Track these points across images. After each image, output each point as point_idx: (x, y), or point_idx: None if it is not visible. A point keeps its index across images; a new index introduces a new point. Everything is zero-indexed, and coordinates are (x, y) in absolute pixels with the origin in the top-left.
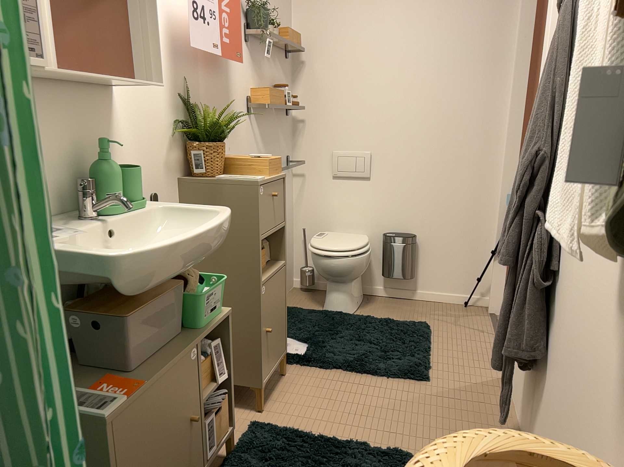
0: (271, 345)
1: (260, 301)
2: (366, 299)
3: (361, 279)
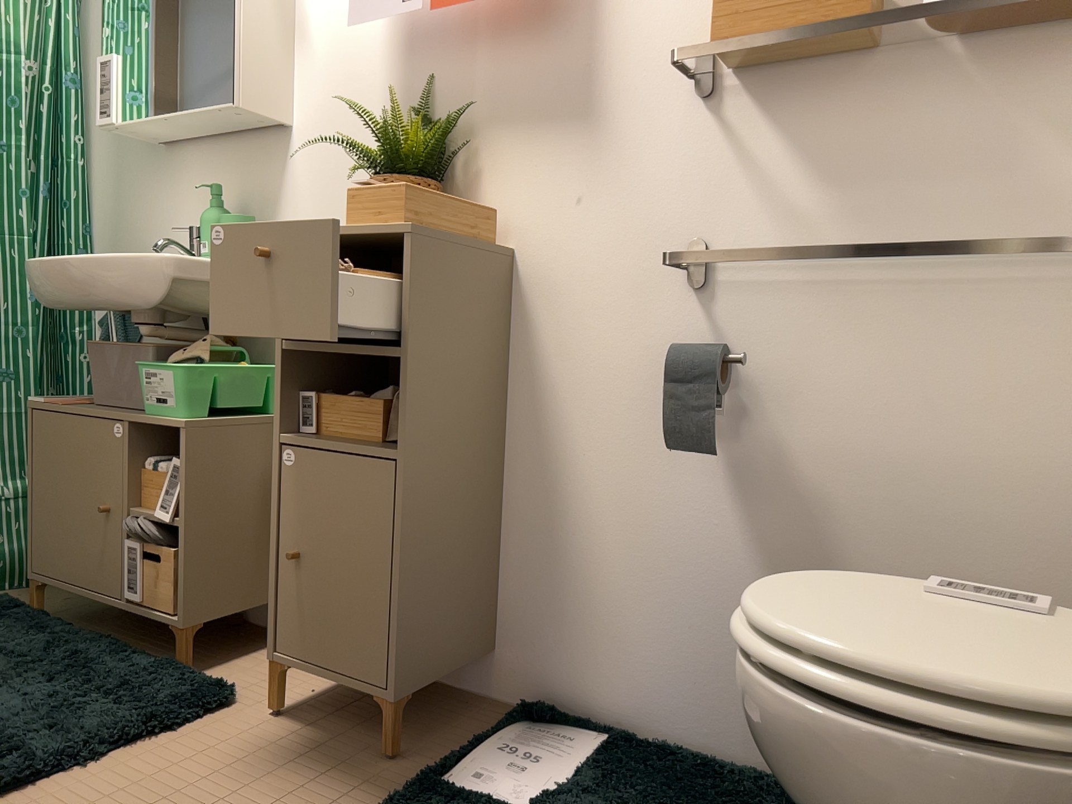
0: (303, 602)
1: (273, 475)
2: None
3: None
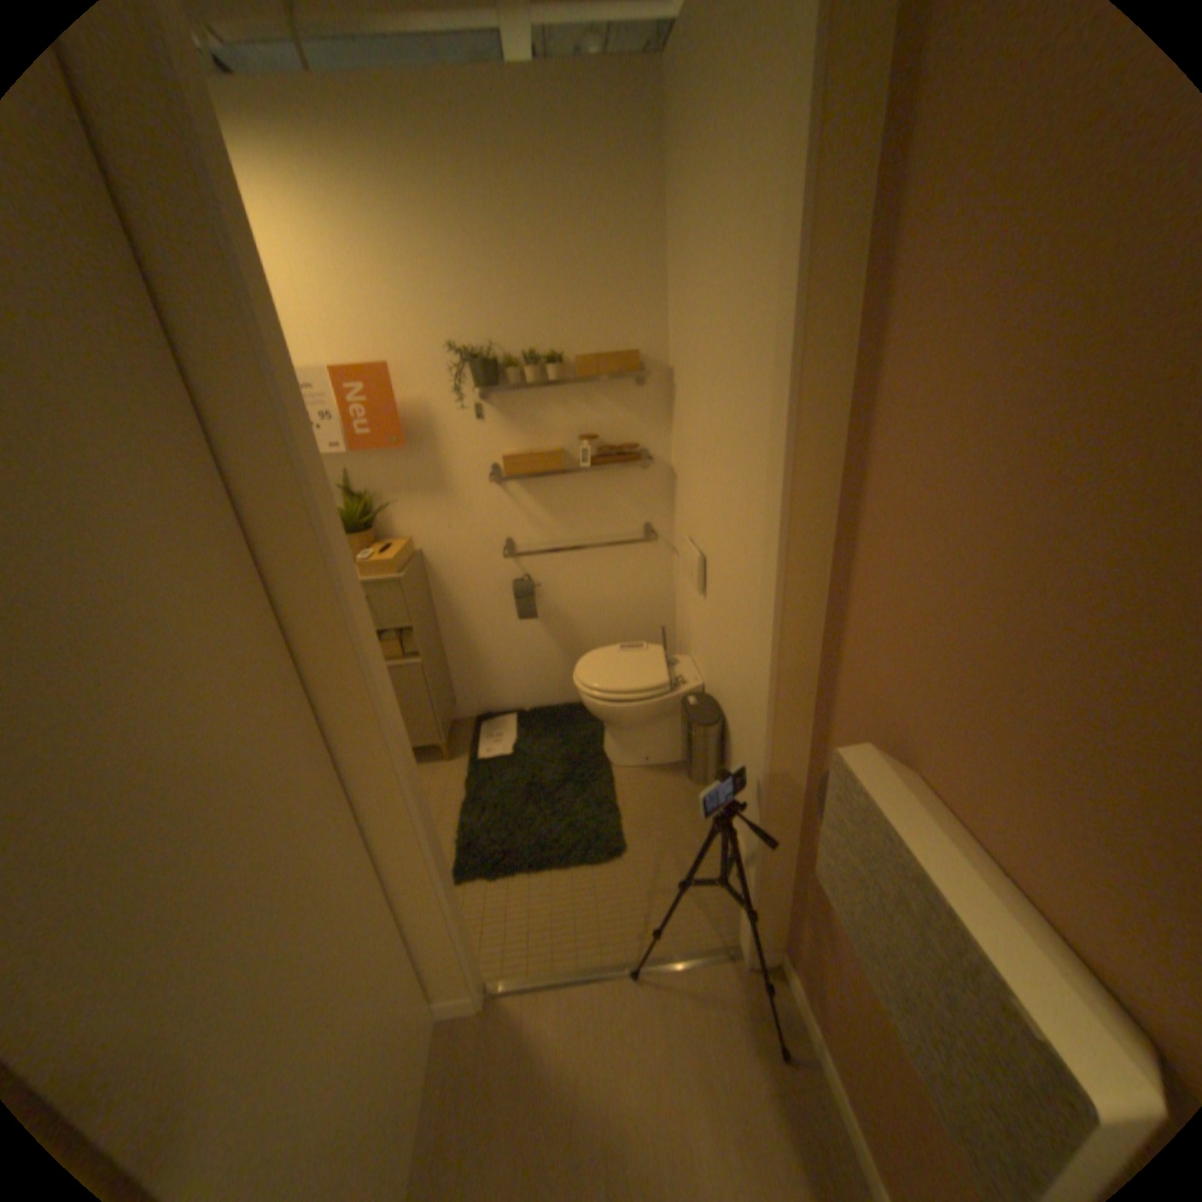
0: None
1: None
2: (686, 765)
3: (679, 734)
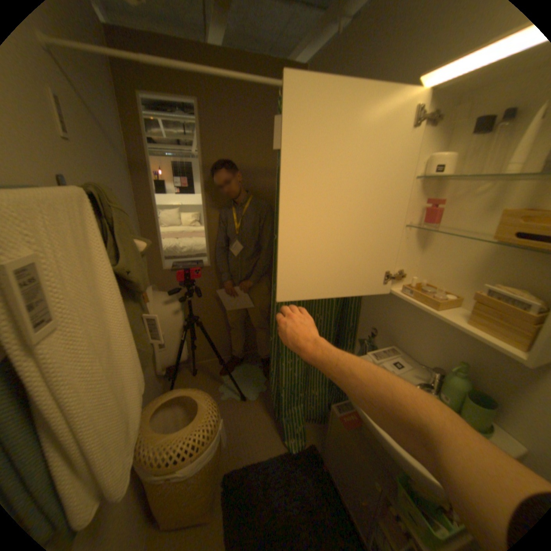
0: None
1: None
2: None
3: None
